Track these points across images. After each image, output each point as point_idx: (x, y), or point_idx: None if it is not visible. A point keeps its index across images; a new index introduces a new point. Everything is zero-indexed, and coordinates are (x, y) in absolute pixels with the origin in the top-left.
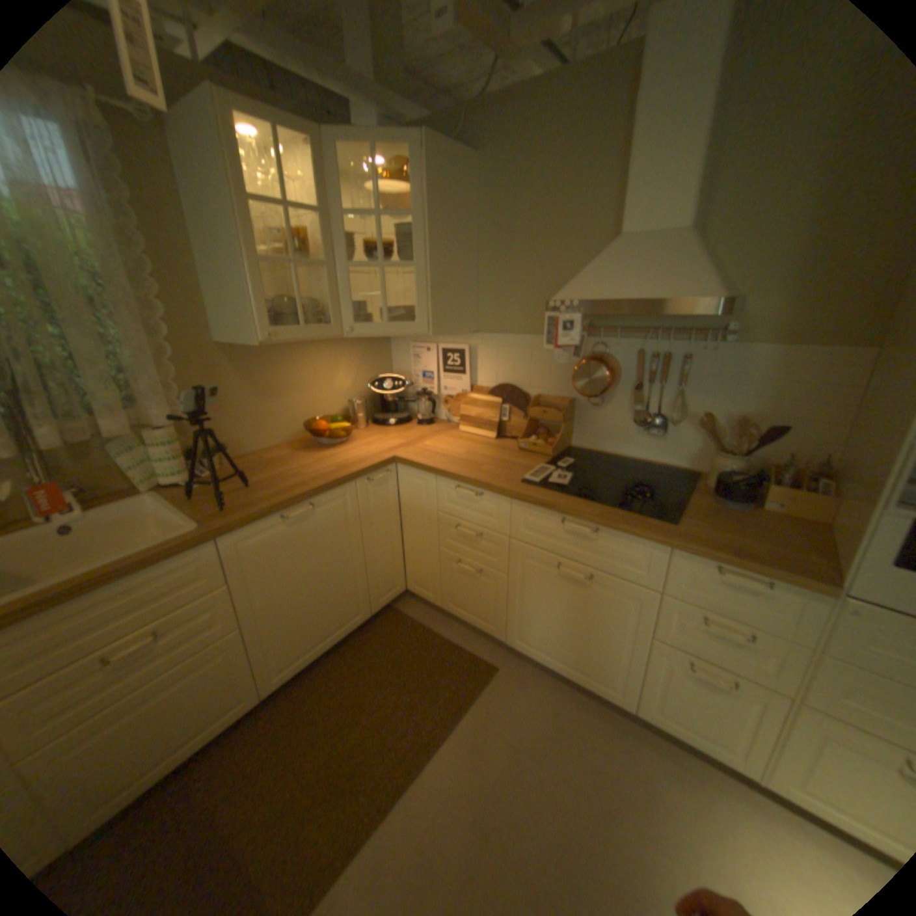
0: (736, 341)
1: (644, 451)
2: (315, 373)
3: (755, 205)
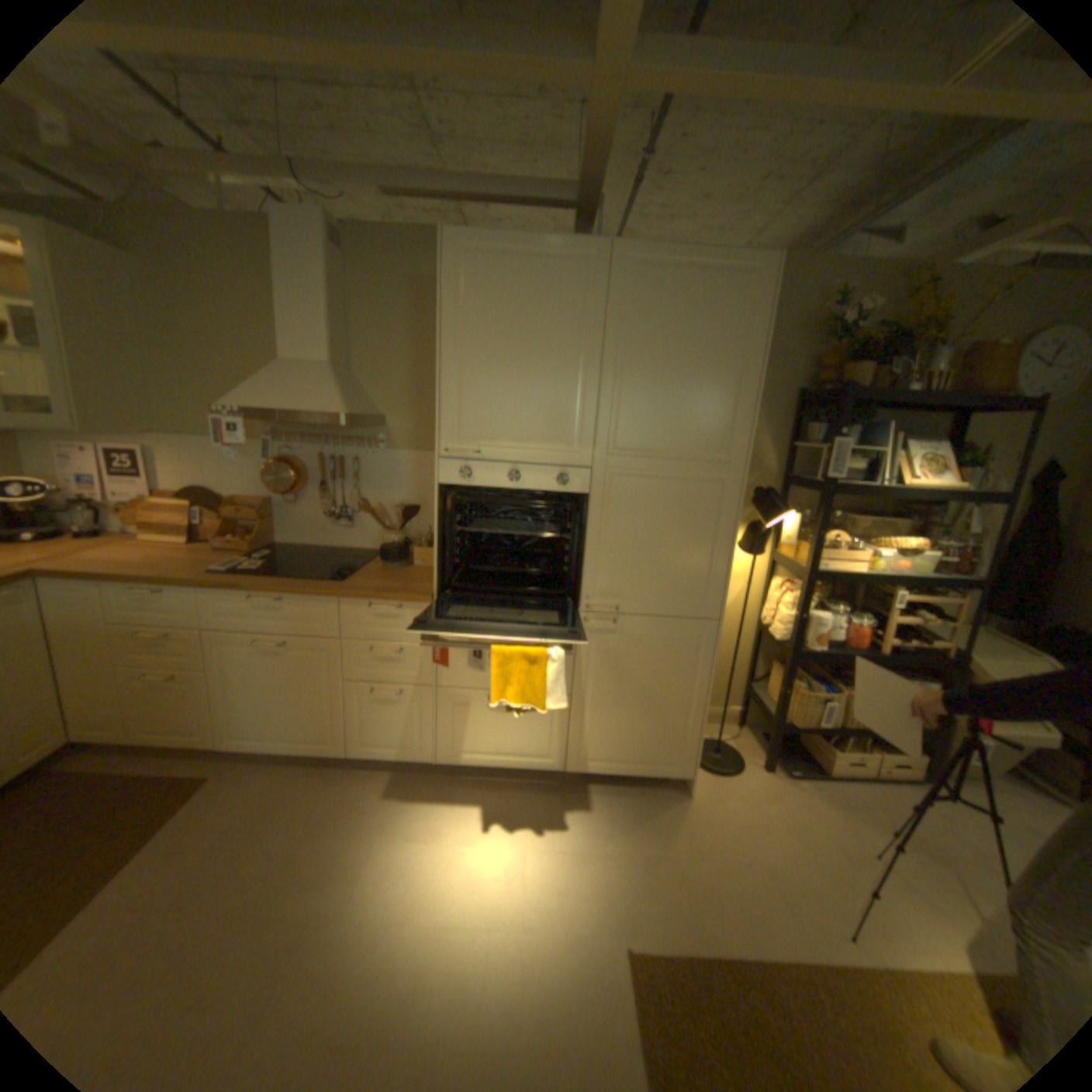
0: (386, 450)
1: (340, 541)
2: None
3: (376, 356)
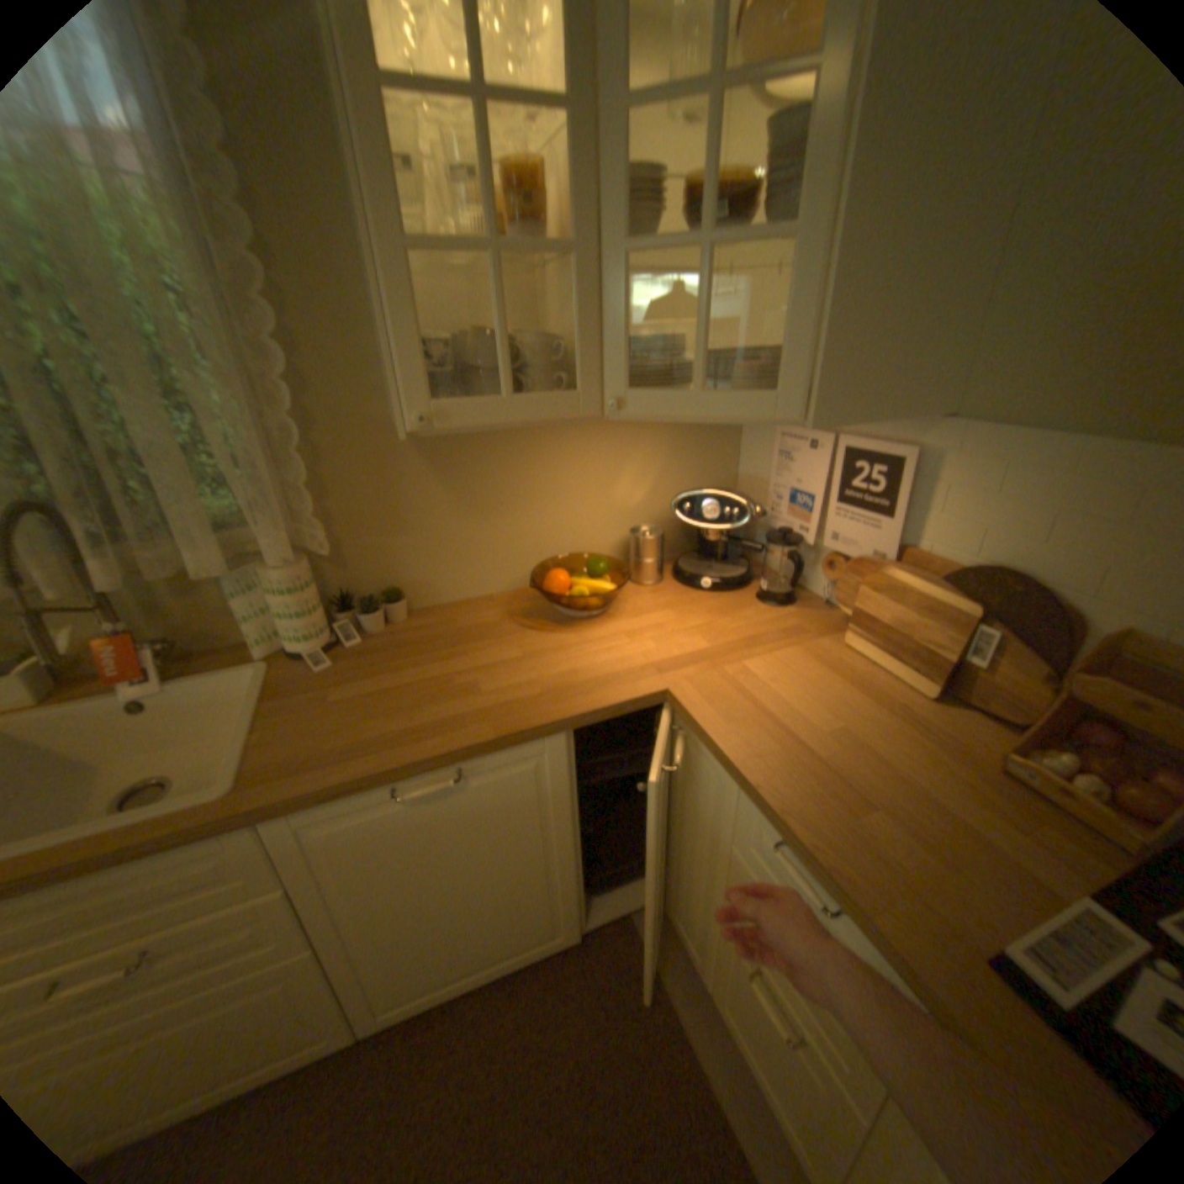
0: None
1: None
2: (579, 475)
3: None
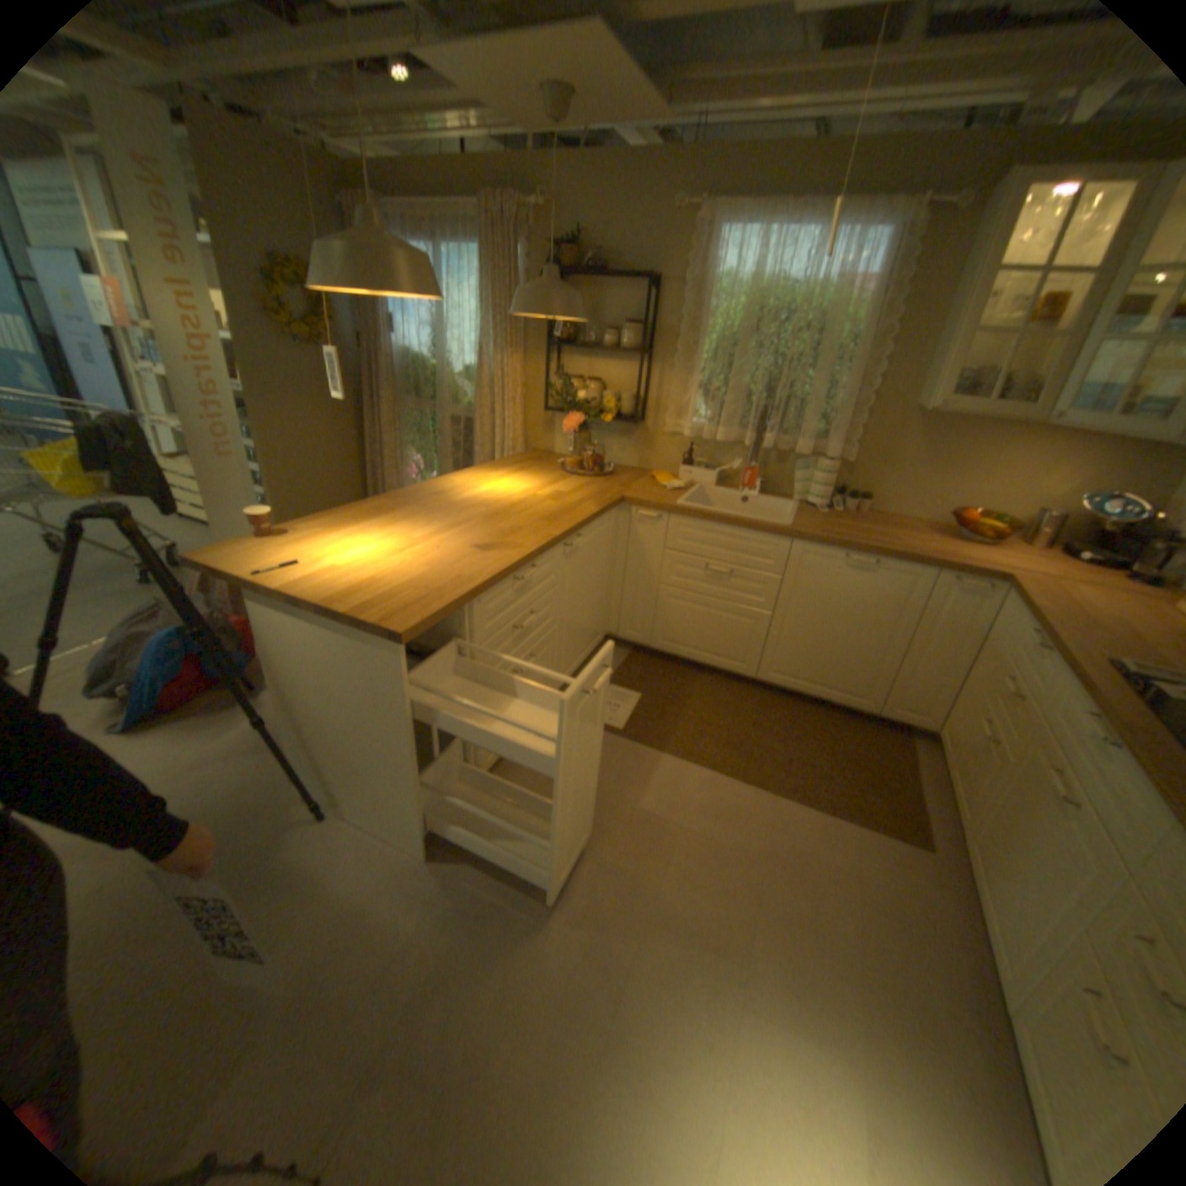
0: None
1: None
2: (1019, 463)
3: None
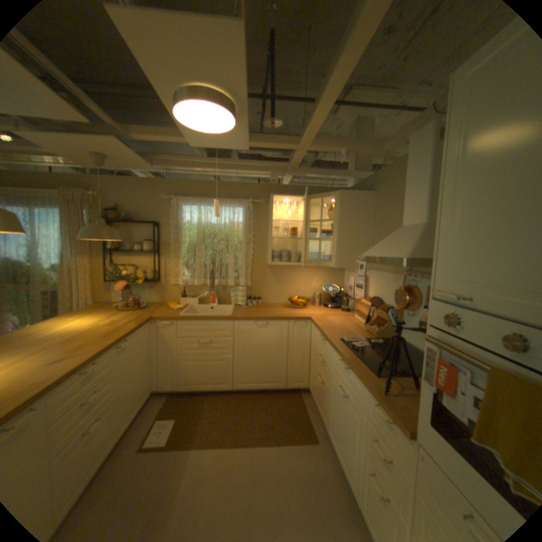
0: None
1: None
2: (302, 279)
3: None
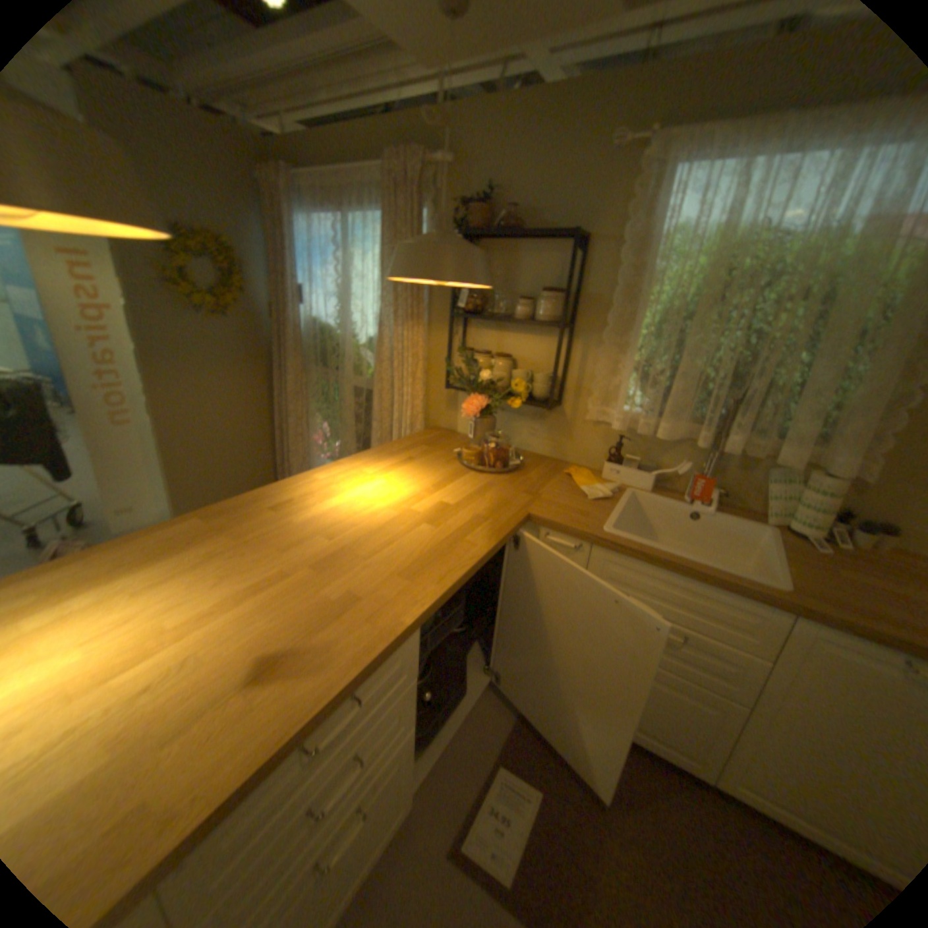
0: None
1: None
2: None
3: None
